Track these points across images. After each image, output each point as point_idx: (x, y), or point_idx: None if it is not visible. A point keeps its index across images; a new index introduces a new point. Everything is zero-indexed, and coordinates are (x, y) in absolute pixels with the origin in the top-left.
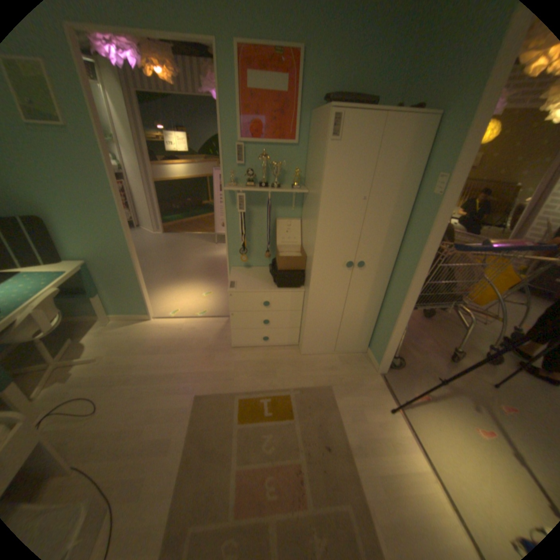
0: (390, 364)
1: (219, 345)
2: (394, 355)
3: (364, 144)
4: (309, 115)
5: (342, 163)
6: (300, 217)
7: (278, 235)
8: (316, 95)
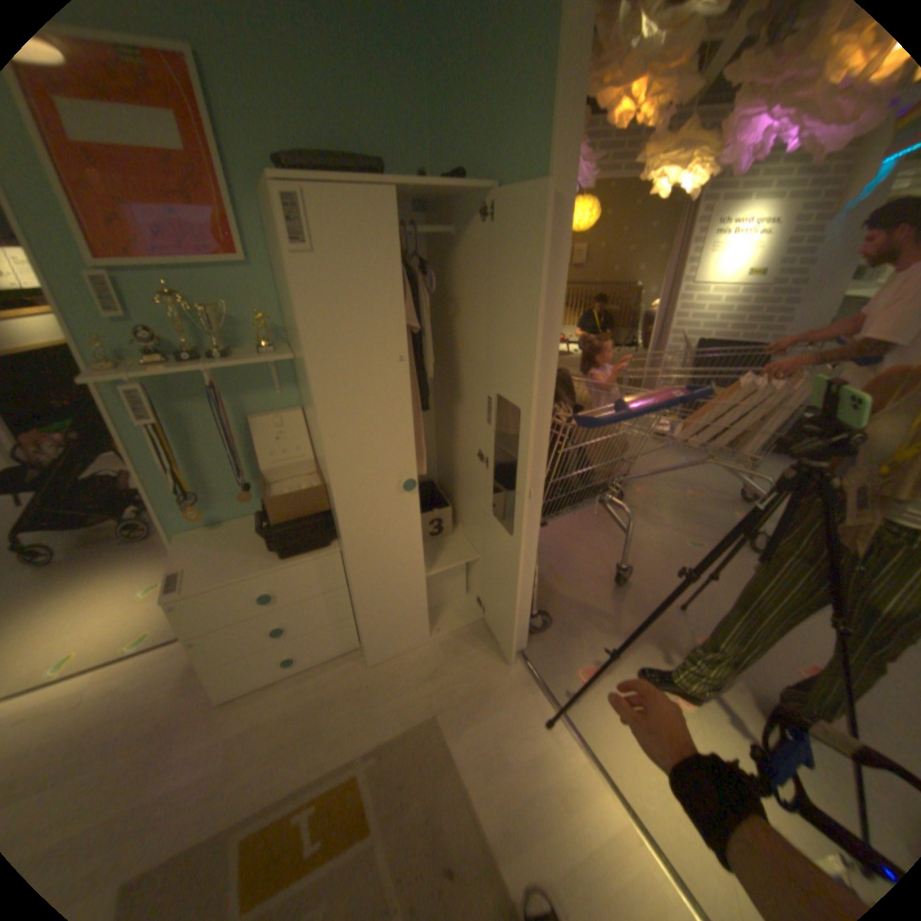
0: (528, 631)
1: (185, 711)
2: (530, 615)
3: (368, 255)
4: (256, 200)
5: (334, 299)
6: (300, 403)
7: (260, 449)
8: (257, 159)
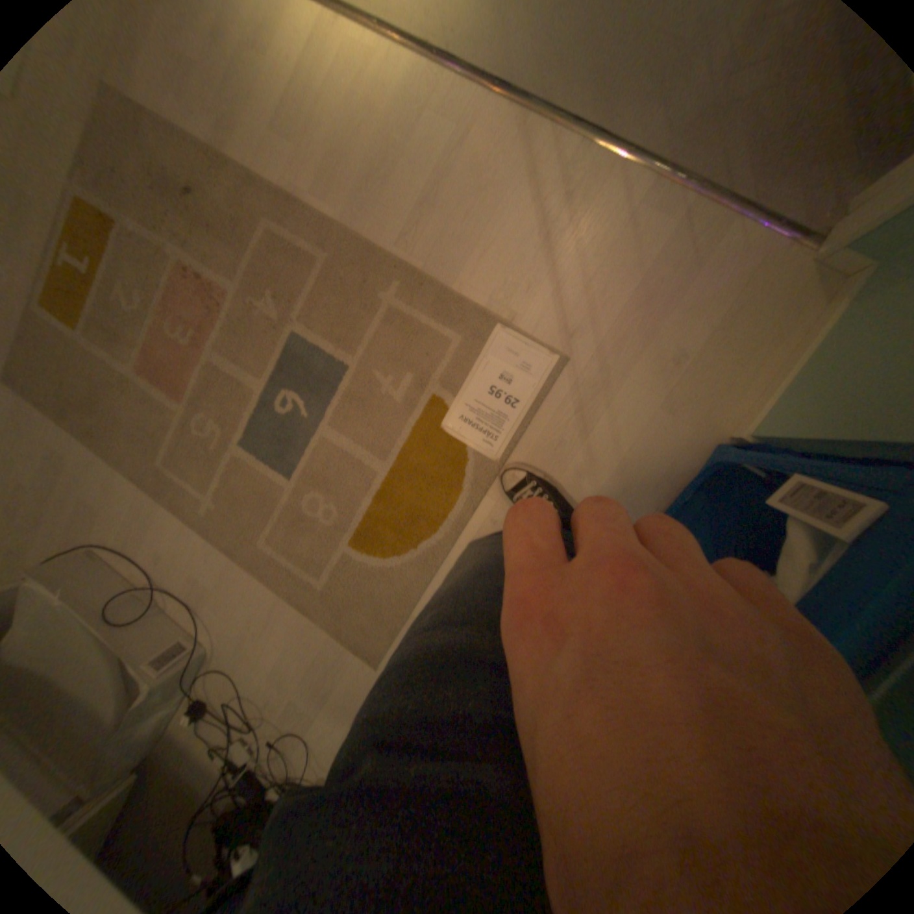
0: None
1: None
2: None
3: None
4: None
5: None
6: None
7: None
8: None
